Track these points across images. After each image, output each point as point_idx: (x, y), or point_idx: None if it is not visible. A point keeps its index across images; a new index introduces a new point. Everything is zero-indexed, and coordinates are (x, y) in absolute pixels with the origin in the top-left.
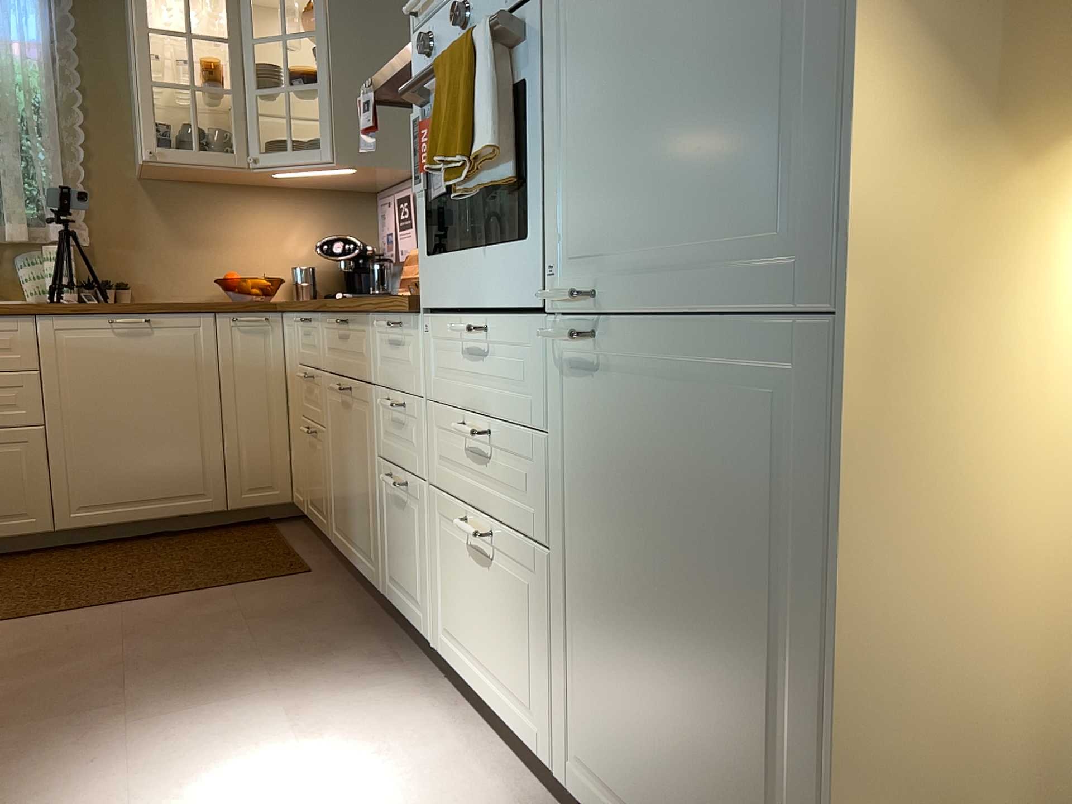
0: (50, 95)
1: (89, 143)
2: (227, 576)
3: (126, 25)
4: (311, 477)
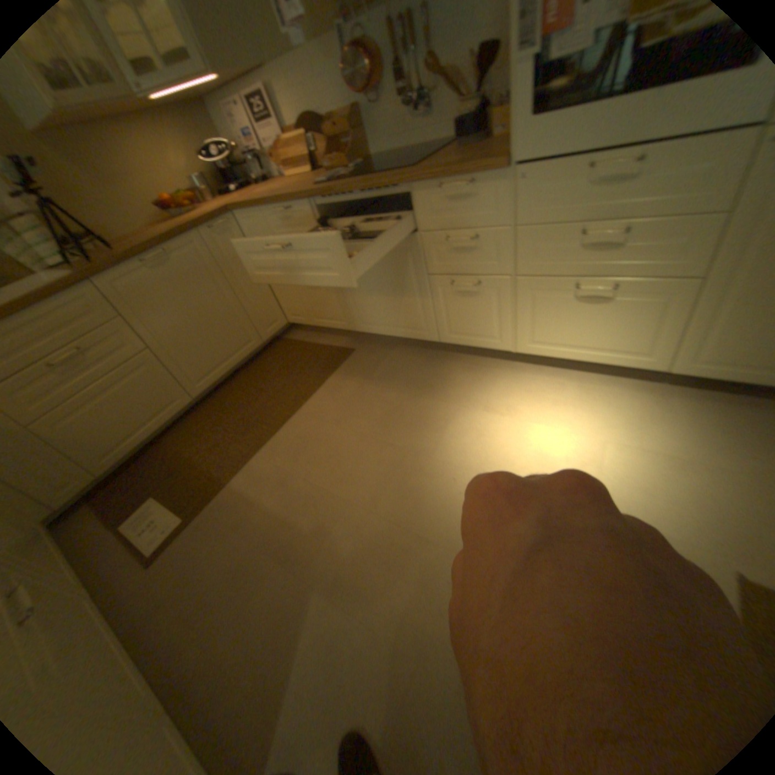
0: None
1: None
2: (317, 371)
3: None
4: (314, 304)
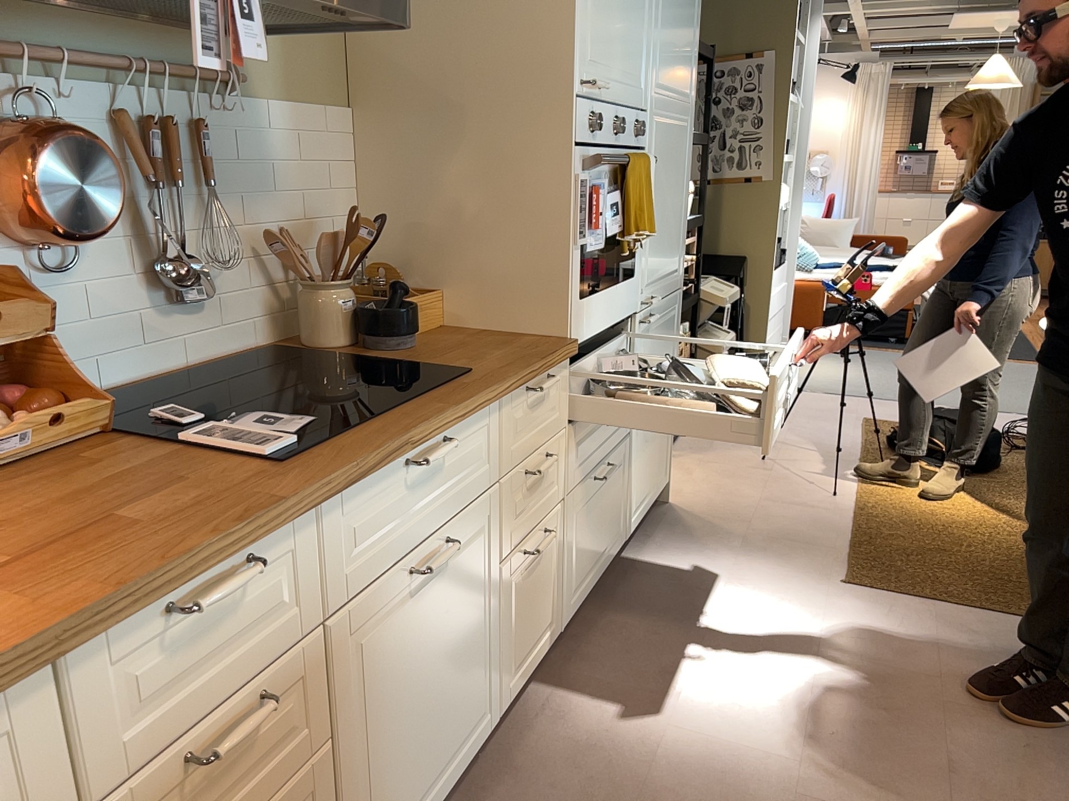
0: None
1: None
2: None
3: None
4: None
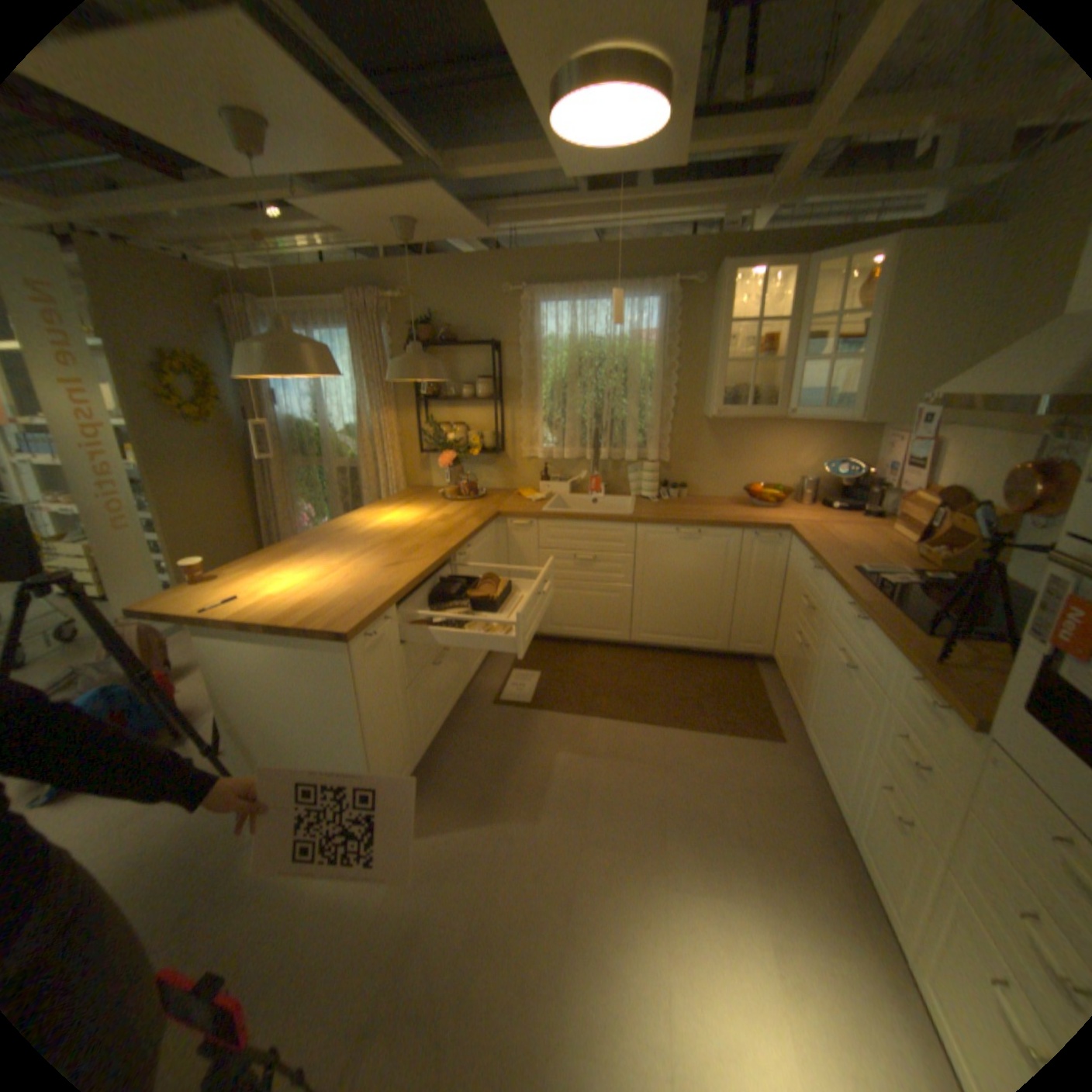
0: (658, 366)
1: (676, 393)
2: (725, 723)
3: (712, 306)
4: (794, 666)
